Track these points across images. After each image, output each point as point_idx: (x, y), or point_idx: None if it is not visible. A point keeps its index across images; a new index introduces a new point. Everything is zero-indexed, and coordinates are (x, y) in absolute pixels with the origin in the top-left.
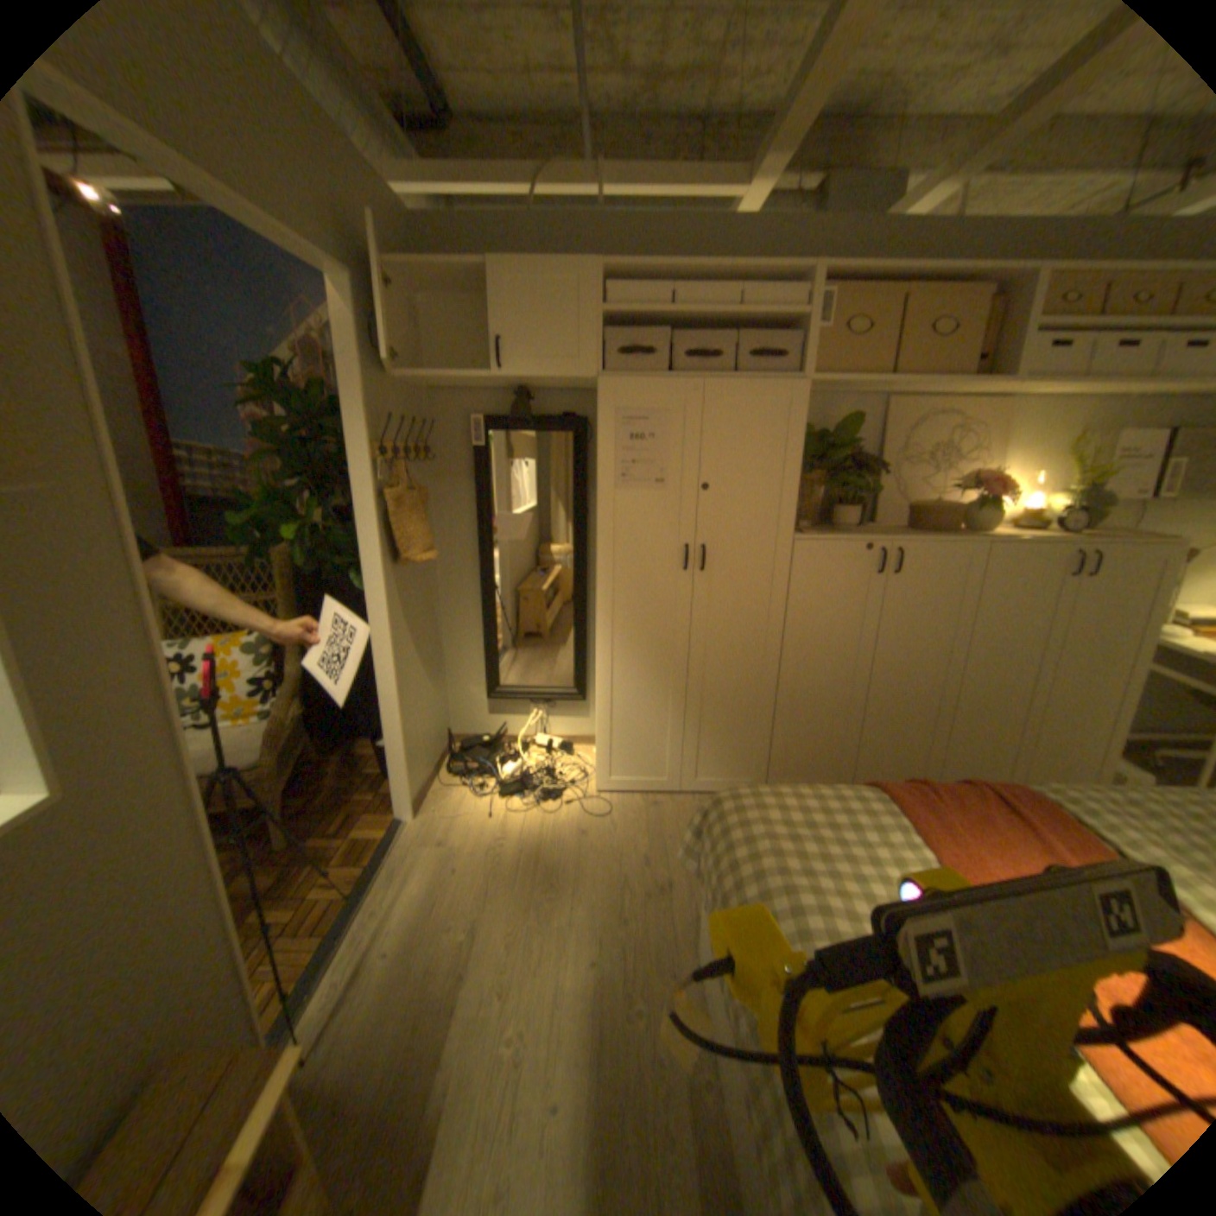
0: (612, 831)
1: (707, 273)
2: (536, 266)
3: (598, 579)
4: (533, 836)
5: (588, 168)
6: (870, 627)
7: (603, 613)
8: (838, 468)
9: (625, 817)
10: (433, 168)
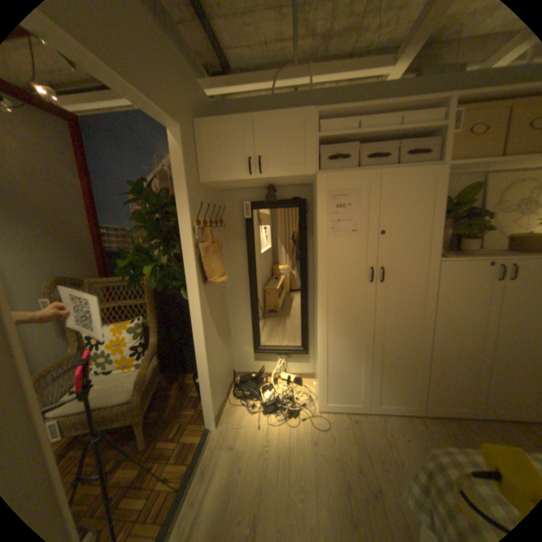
0: (333, 443)
1: (380, 108)
2: (280, 115)
3: (318, 288)
4: (285, 445)
5: (303, 68)
6: (491, 313)
7: (322, 308)
8: (458, 217)
9: (339, 431)
10: (223, 79)
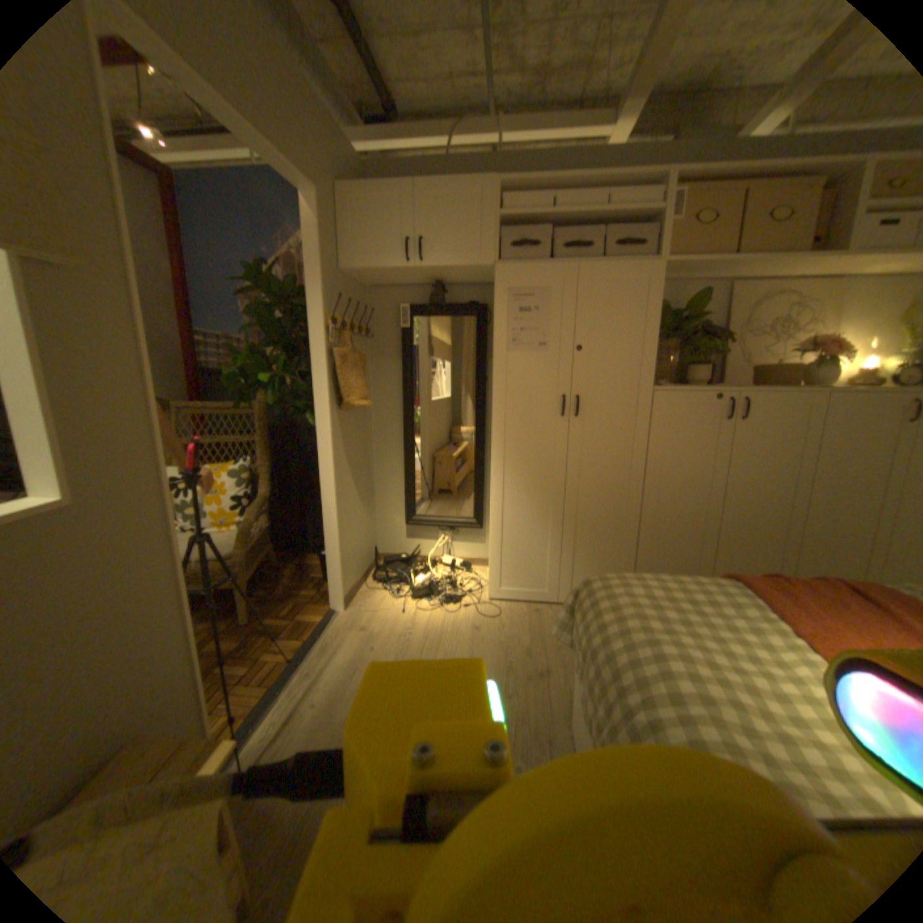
0: (499, 627)
1: (582, 179)
2: (450, 180)
3: (492, 420)
4: (435, 626)
5: (492, 118)
6: (721, 466)
7: (496, 448)
8: (691, 337)
9: (510, 617)
10: (380, 126)
